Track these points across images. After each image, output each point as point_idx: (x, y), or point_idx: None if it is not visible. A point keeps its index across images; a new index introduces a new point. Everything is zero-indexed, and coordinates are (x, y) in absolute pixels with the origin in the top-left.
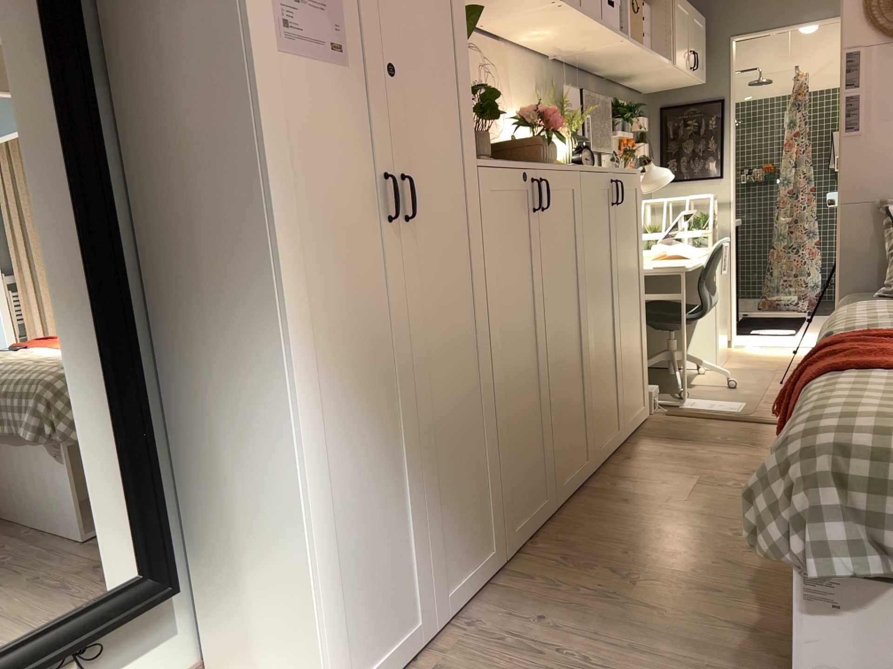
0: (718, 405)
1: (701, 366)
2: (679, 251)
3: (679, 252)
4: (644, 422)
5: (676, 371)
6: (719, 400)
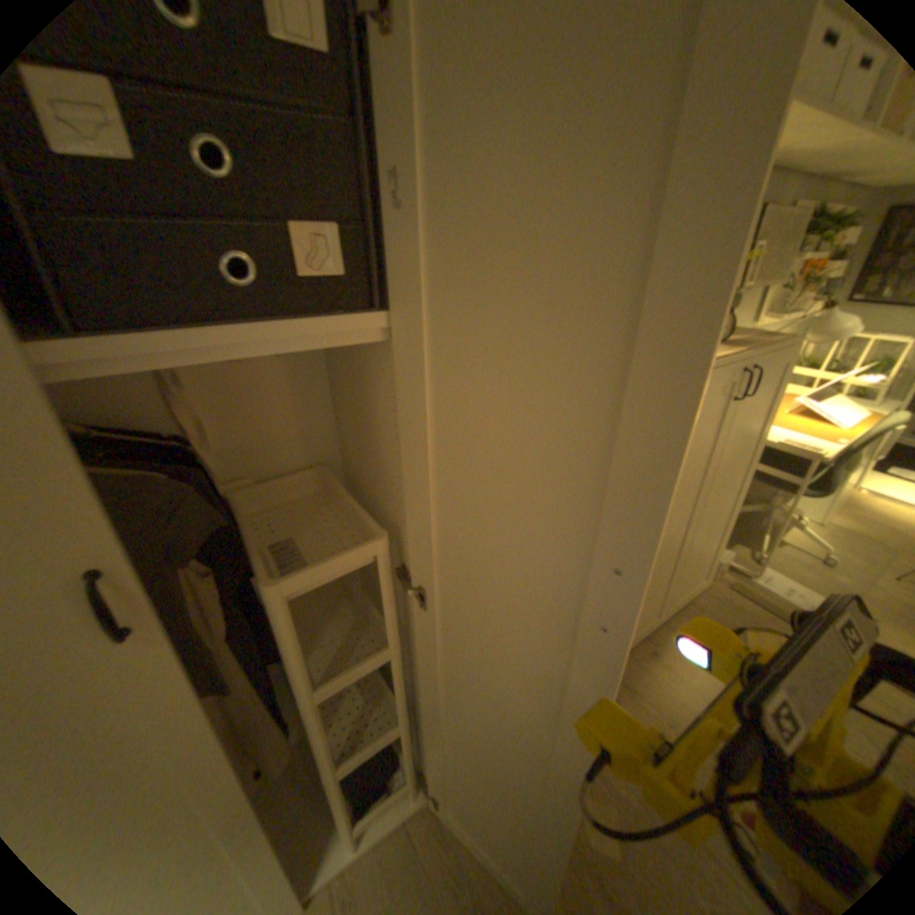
0: (801, 598)
1: (807, 521)
2: (833, 413)
3: (832, 416)
4: (701, 597)
5: (769, 537)
6: (807, 587)
